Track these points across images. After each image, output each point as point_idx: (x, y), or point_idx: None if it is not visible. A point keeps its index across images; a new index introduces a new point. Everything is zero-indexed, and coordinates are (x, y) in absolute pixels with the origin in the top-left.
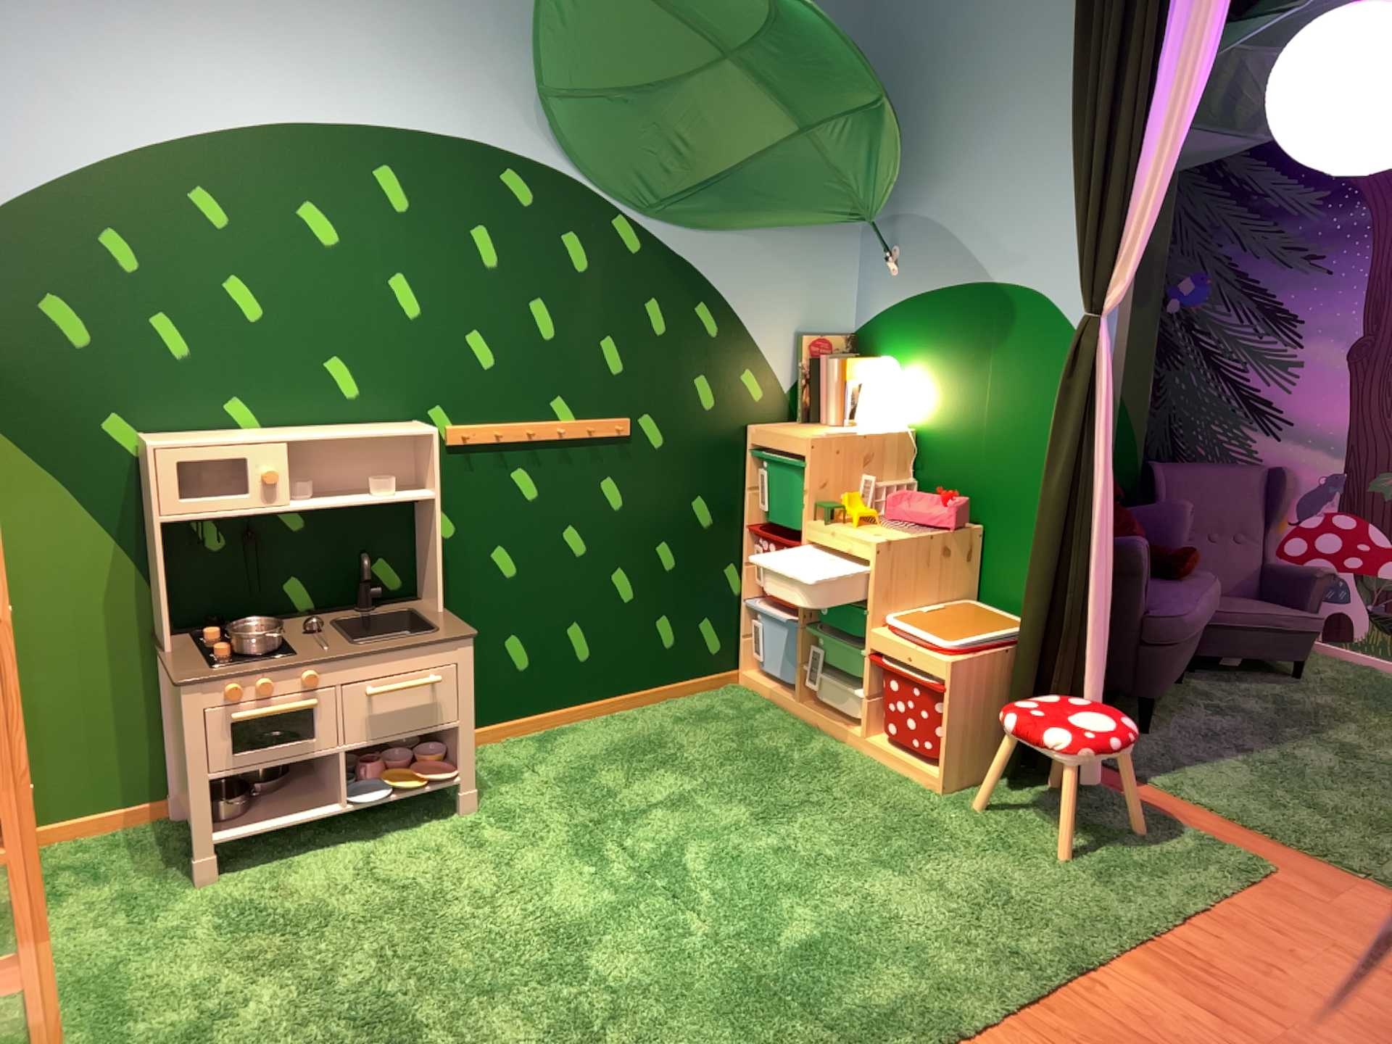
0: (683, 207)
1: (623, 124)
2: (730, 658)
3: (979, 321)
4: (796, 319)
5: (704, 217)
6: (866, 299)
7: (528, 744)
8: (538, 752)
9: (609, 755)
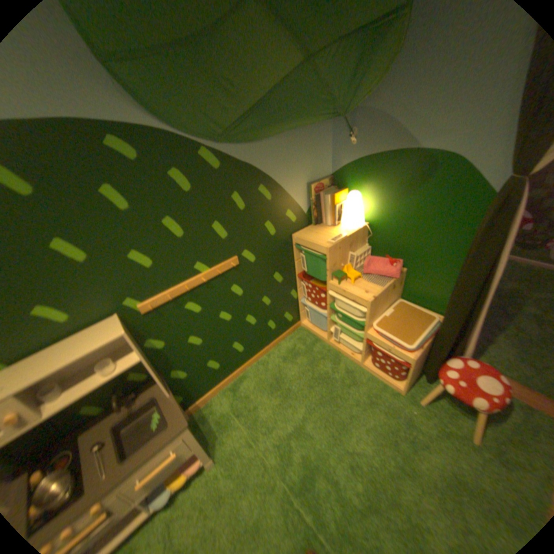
0: (239, 131)
1: (182, 77)
2: (296, 319)
3: (410, 171)
4: (306, 177)
5: (253, 135)
6: (337, 158)
7: (228, 392)
8: (233, 399)
9: (262, 393)
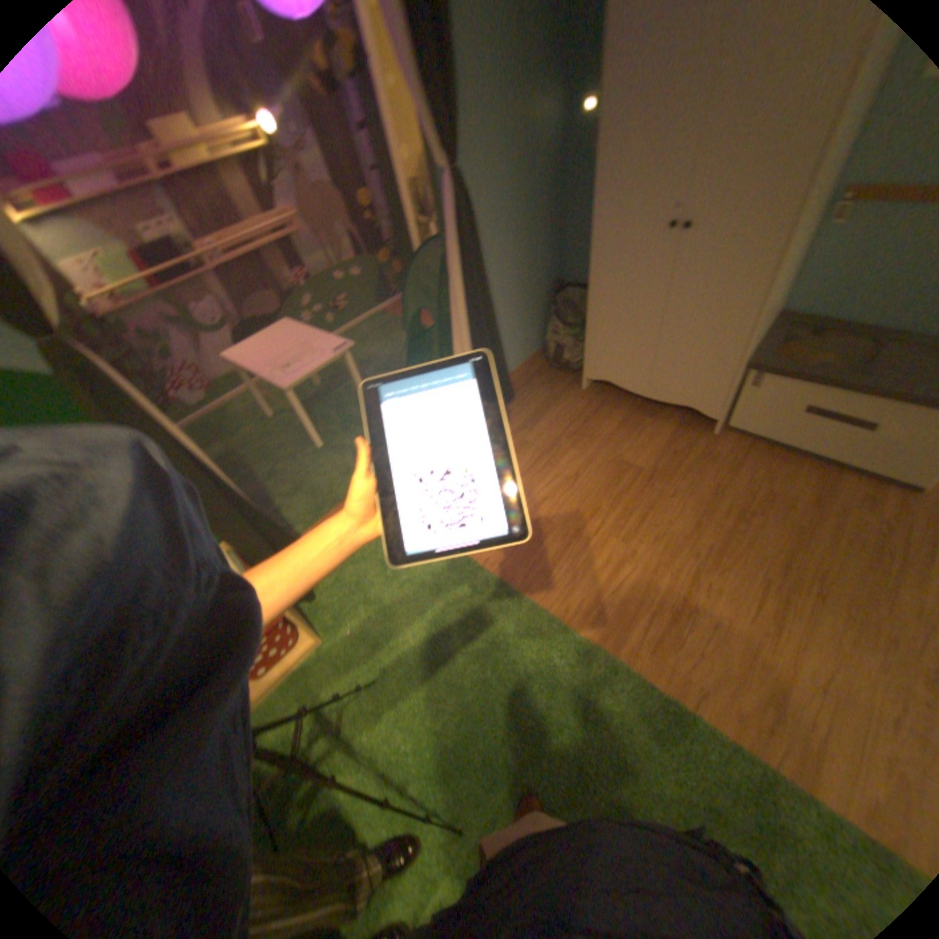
0: None
1: None
2: None
3: None
4: None
5: None
6: None
7: None
8: None
9: None
